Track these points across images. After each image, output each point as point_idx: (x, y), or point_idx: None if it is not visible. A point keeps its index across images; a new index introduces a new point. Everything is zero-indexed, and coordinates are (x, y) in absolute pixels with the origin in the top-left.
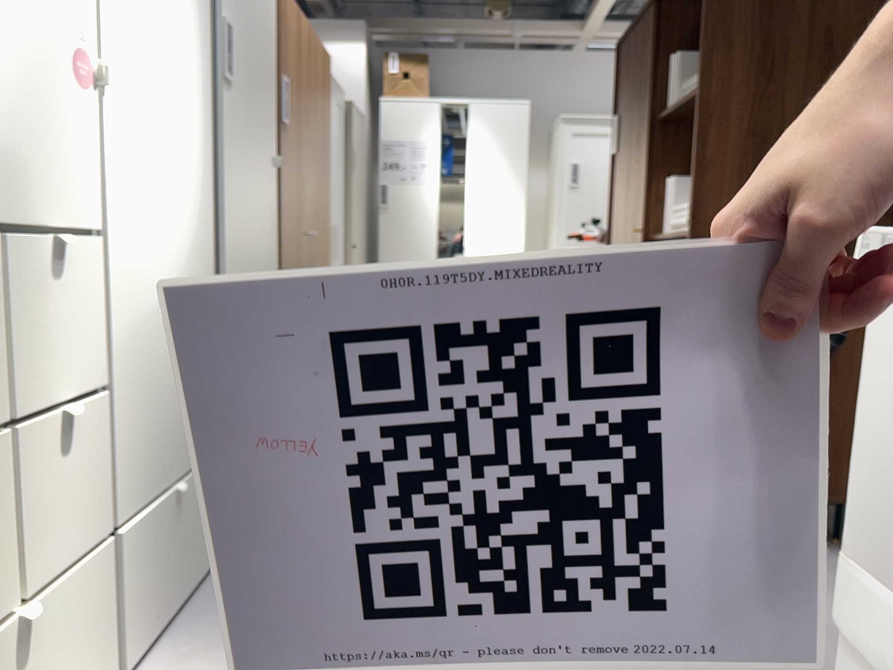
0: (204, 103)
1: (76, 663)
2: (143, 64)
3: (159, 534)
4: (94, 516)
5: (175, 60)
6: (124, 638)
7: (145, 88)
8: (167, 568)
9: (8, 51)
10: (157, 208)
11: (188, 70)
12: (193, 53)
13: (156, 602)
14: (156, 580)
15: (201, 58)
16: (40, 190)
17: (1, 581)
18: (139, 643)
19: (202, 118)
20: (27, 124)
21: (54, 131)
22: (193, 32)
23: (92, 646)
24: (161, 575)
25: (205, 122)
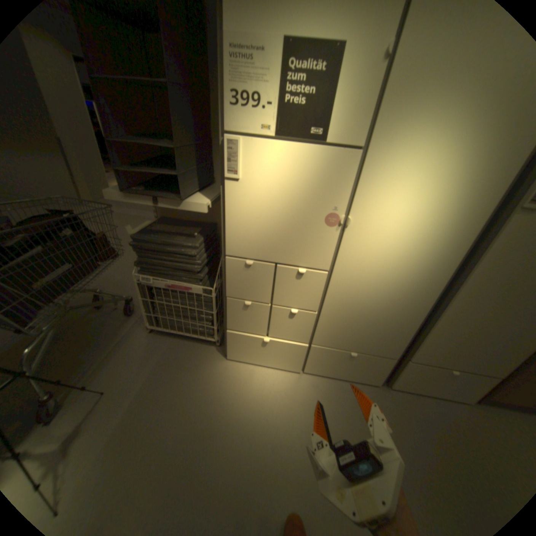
0: (485, 223)
1: (288, 358)
2: (398, 212)
3: (339, 359)
4: (305, 337)
5: (440, 206)
6: (310, 367)
7: (393, 223)
8: (341, 368)
9: (296, 220)
10: (385, 269)
11: (459, 208)
12: (474, 198)
13: (330, 371)
14: (332, 367)
15: (488, 199)
16: (302, 257)
17: (266, 330)
18: (317, 373)
19: (467, 233)
20: (300, 239)
21: (314, 241)
22: (481, 185)
23: (295, 360)
24: (336, 367)
25: (478, 233)
